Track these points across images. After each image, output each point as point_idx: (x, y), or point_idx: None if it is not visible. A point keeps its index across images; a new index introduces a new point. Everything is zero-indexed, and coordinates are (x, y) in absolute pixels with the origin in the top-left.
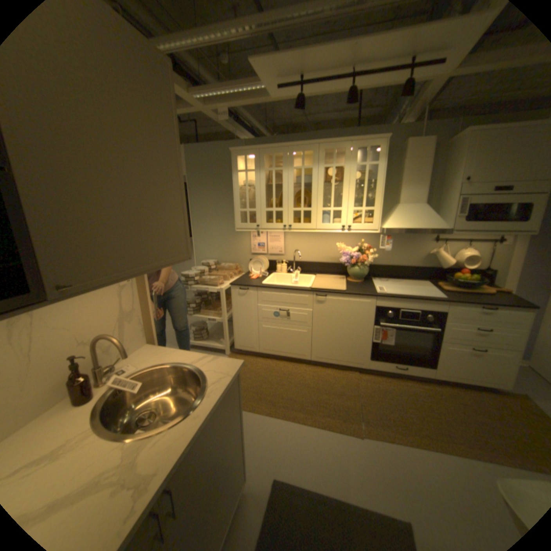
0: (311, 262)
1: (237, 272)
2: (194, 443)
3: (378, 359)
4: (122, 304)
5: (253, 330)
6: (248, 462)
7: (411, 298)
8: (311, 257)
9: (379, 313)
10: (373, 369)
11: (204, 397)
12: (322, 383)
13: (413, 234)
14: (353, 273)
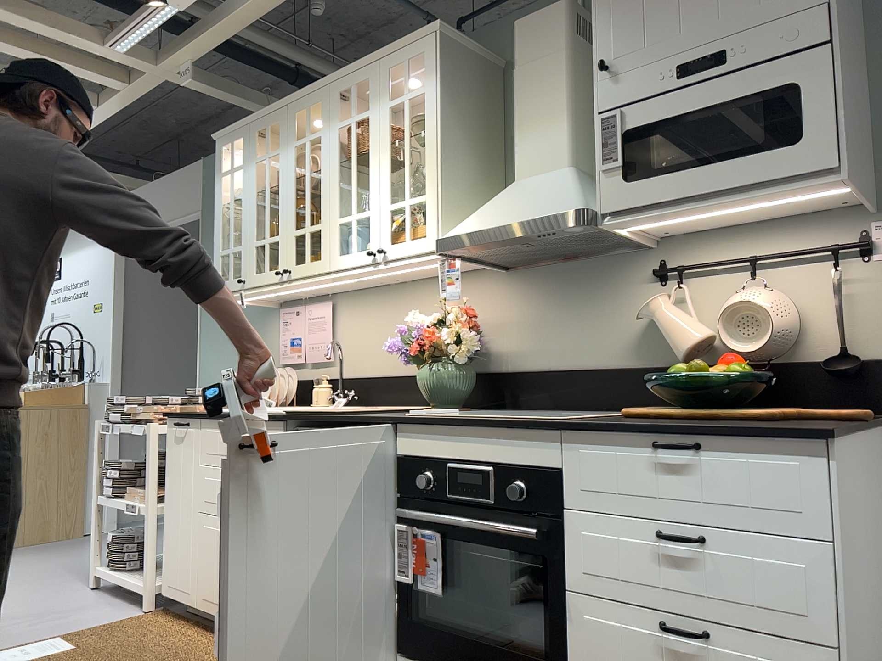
0: (381, 377)
1: None
2: None
3: (414, 651)
4: None
5: (188, 538)
6: None
7: (461, 421)
8: (382, 365)
9: (404, 480)
10: None
11: None
12: None
13: (596, 269)
14: (423, 386)
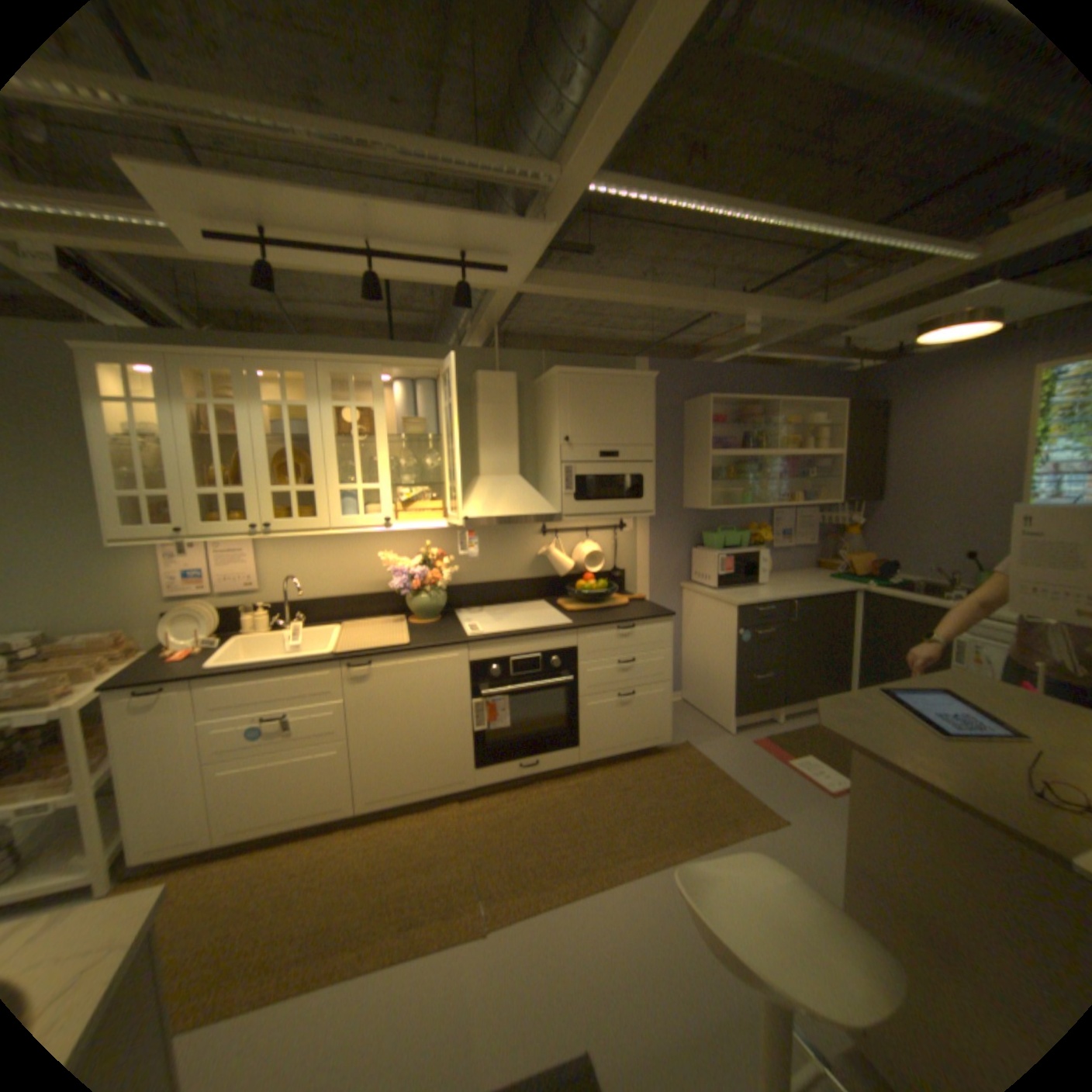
0: (327, 598)
1: (120, 653)
2: None
3: (487, 763)
4: None
5: (184, 796)
6: None
7: (522, 635)
8: (327, 589)
9: (476, 674)
10: (482, 786)
11: None
12: (385, 857)
13: (509, 526)
14: (418, 607)
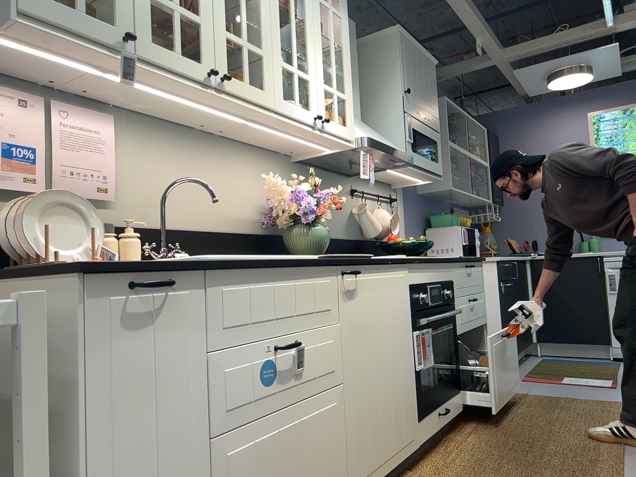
0: (191, 231)
1: None
2: None
3: (424, 411)
4: None
5: None
6: None
7: (434, 259)
8: (190, 217)
9: (414, 301)
10: (422, 443)
11: None
12: None
13: (333, 180)
14: (313, 241)
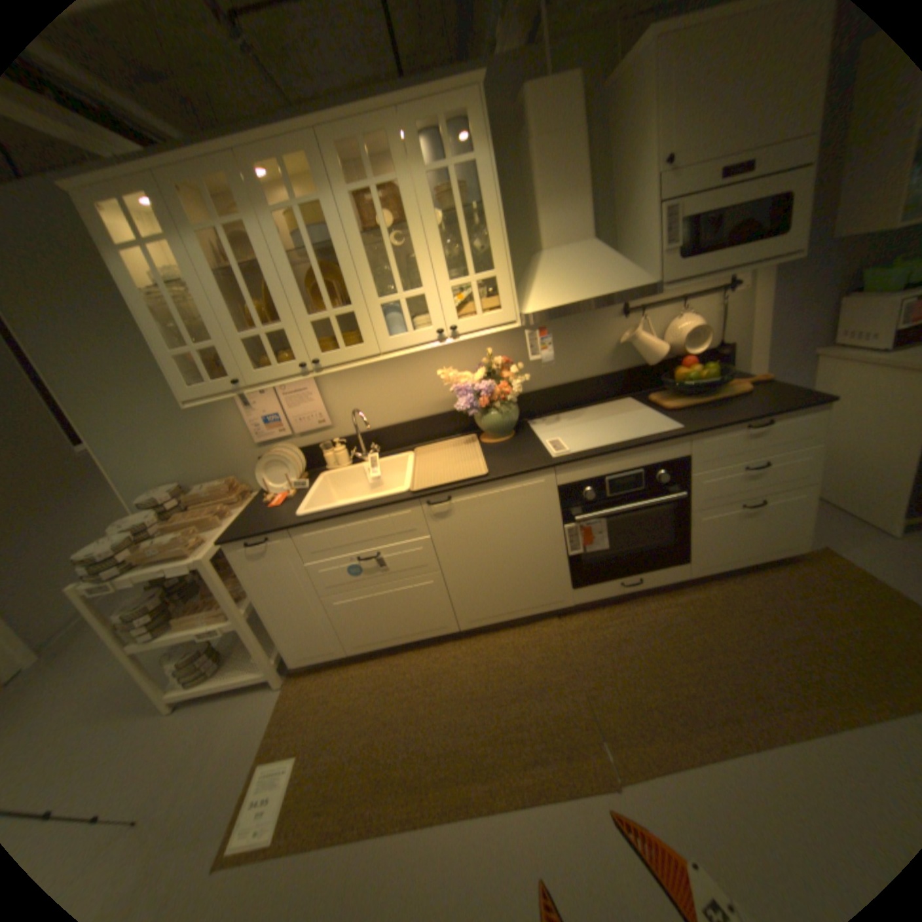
0: (396, 425)
1: (236, 496)
2: None
3: (586, 583)
4: None
5: (314, 621)
6: None
7: (620, 450)
8: (393, 415)
9: (567, 499)
10: (581, 604)
11: None
12: (496, 675)
13: (581, 312)
14: (489, 426)
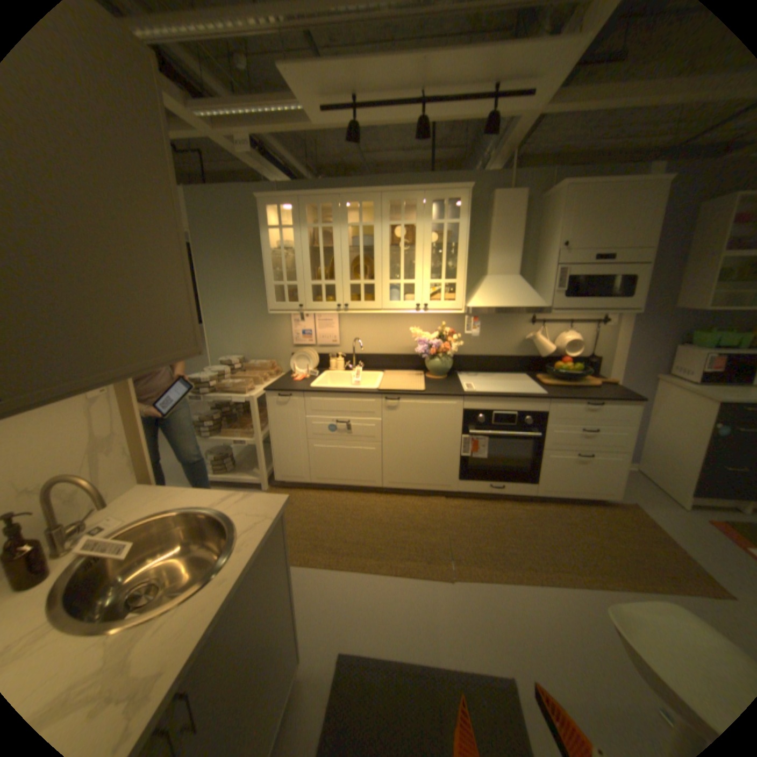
0: (377, 354)
1: (274, 372)
2: (219, 619)
3: (468, 478)
4: (93, 426)
5: (300, 453)
6: (302, 636)
7: (505, 396)
8: (377, 348)
9: (467, 418)
10: (462, 492)
11: (232, 552)
12: (398, 516)
13: (505, 315)
14: (432, 367)
